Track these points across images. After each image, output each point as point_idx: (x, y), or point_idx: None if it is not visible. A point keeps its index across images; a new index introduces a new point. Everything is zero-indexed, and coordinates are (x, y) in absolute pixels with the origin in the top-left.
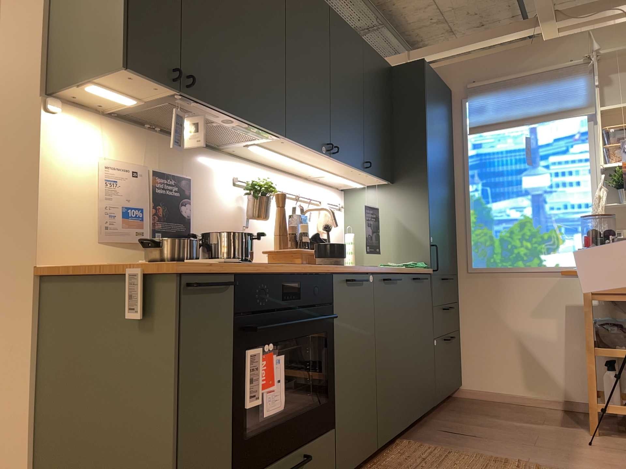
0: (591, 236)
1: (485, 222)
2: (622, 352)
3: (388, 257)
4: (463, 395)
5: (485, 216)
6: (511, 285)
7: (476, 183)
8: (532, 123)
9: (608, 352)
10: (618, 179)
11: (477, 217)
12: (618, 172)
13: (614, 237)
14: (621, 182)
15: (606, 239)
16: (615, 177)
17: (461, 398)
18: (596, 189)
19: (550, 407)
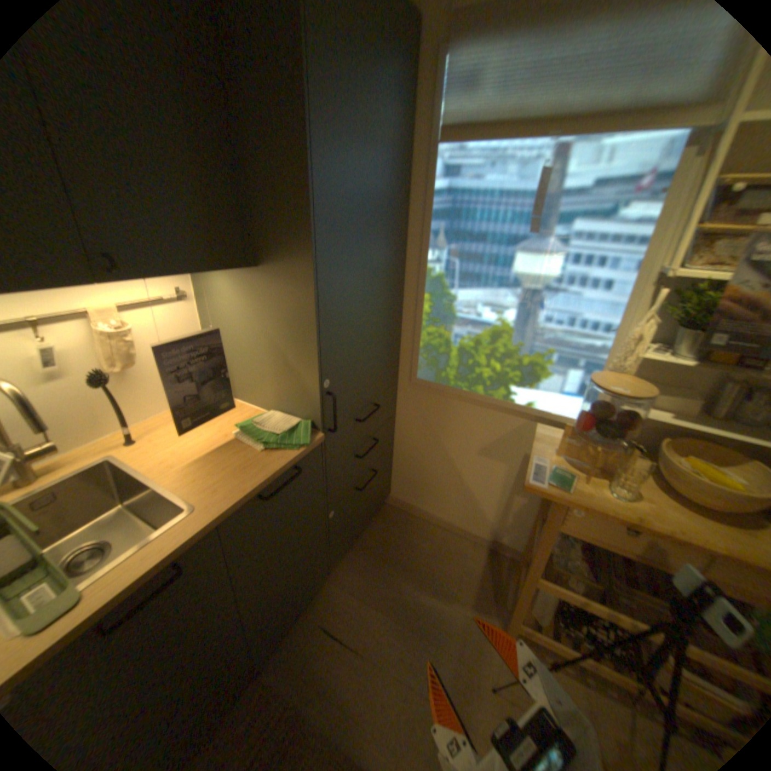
0: (597, 416)
1: (443, 319)
2: (577, 599)
3: (265, 394)
4: (389, 504)
5: (444, 309)
6: (462, 413)
7: (440, 248)
8: (567, 135)
9: (557, 593)
10: (700, 313)
11: (434, 307)
12: (703, 290)
13: (641, 449)
14: (701, 320)
15: (622, 432)
16: (693, 308)
17: (386, 508)
18: (638, 305)
19: (475, 542)
